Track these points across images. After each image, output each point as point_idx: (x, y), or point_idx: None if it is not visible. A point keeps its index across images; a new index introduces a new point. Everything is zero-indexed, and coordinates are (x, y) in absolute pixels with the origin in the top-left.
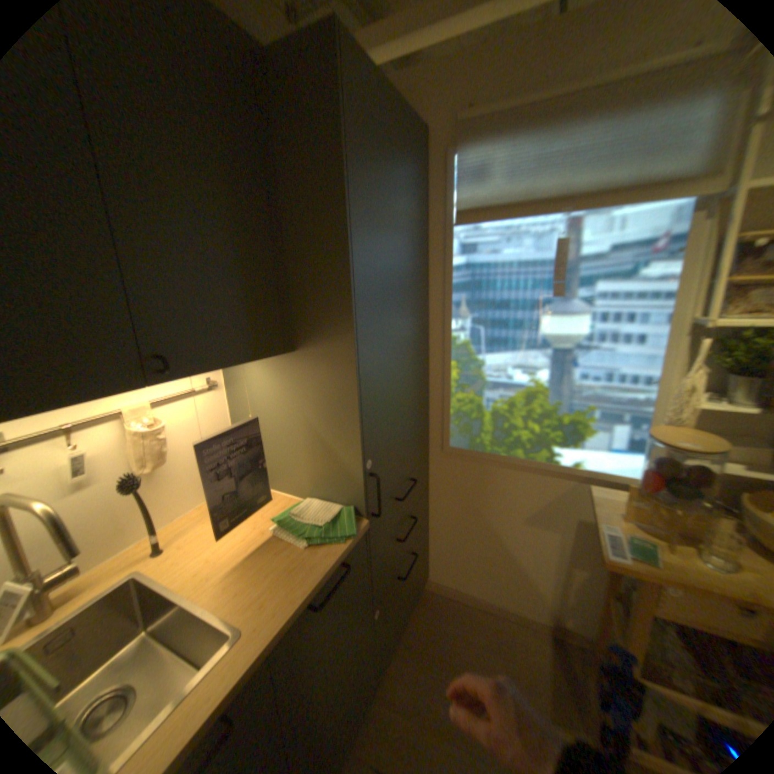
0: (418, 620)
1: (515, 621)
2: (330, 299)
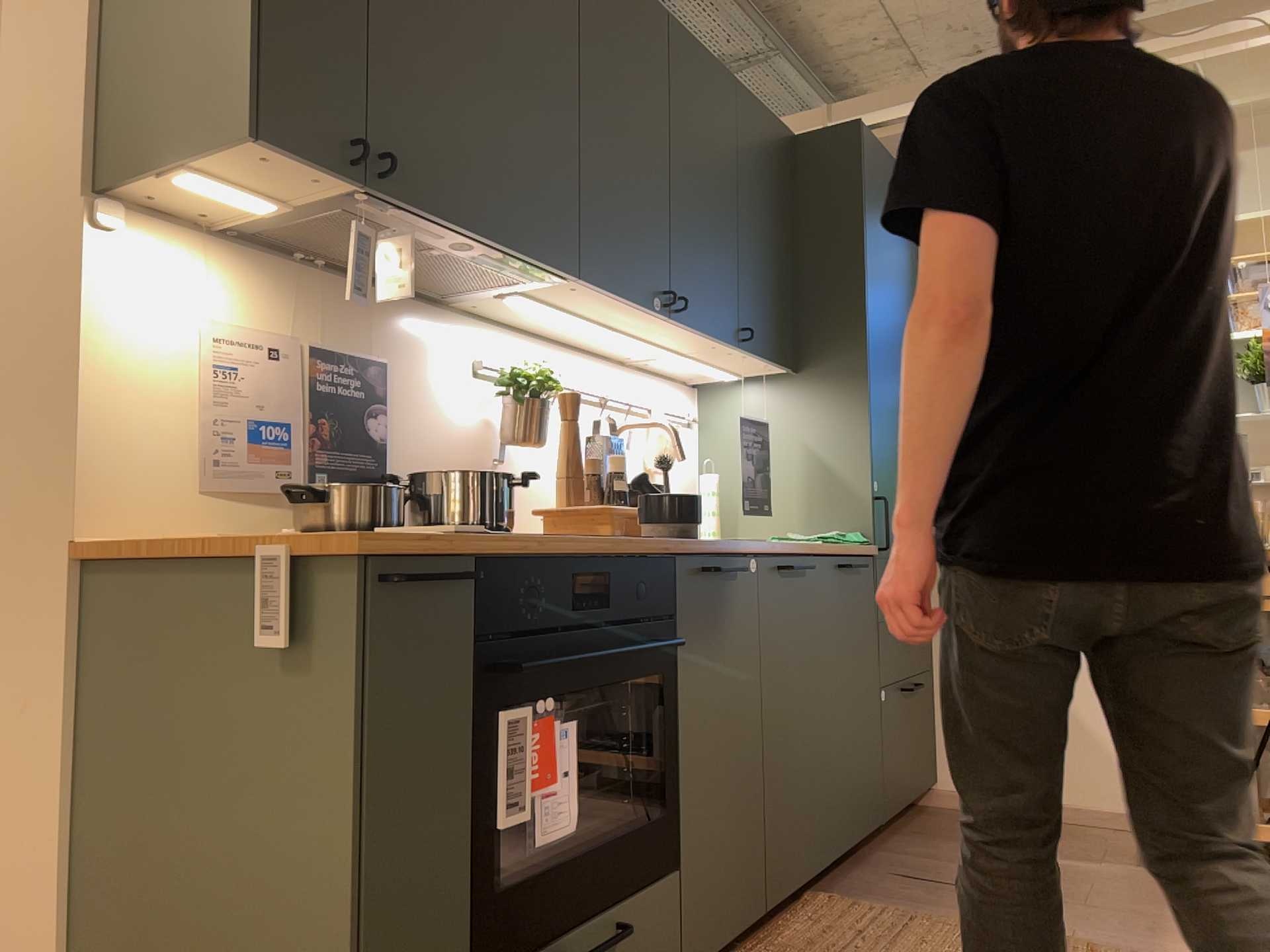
0: (930, 820)
1: (1085, 820)
2: (843, 317)
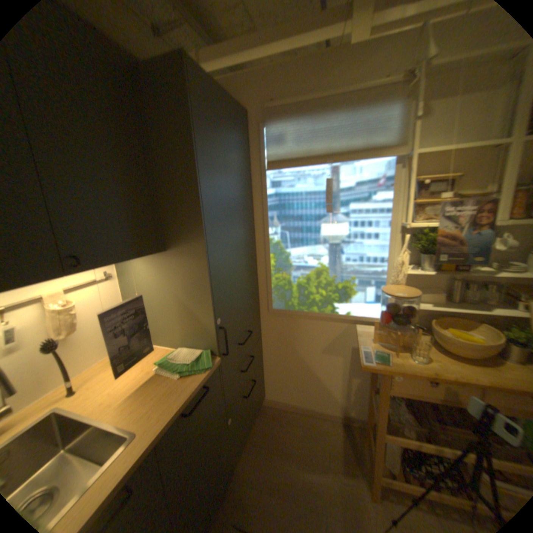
0: (259, 425)
1: (320, 417)
2: (188, 217)
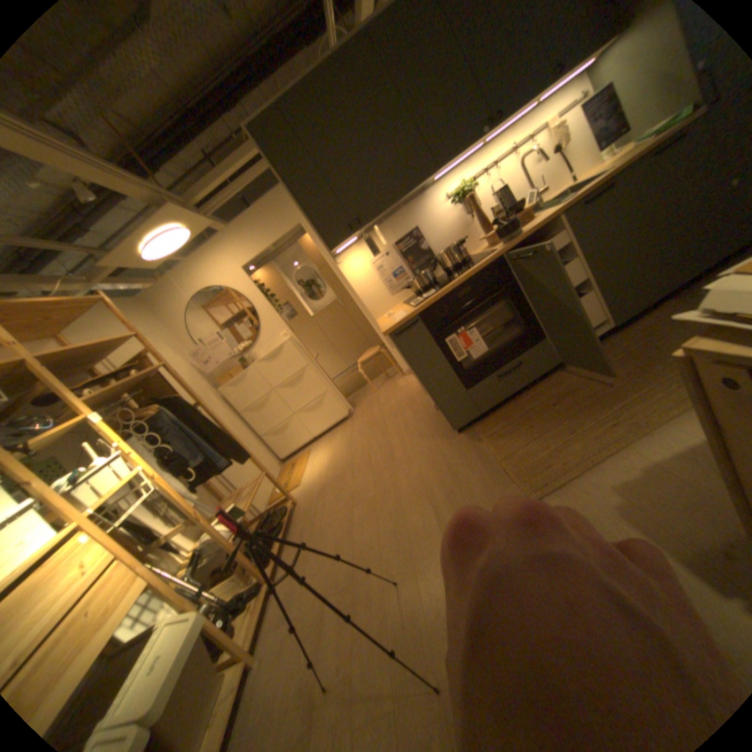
0: None
1: None
2: None
